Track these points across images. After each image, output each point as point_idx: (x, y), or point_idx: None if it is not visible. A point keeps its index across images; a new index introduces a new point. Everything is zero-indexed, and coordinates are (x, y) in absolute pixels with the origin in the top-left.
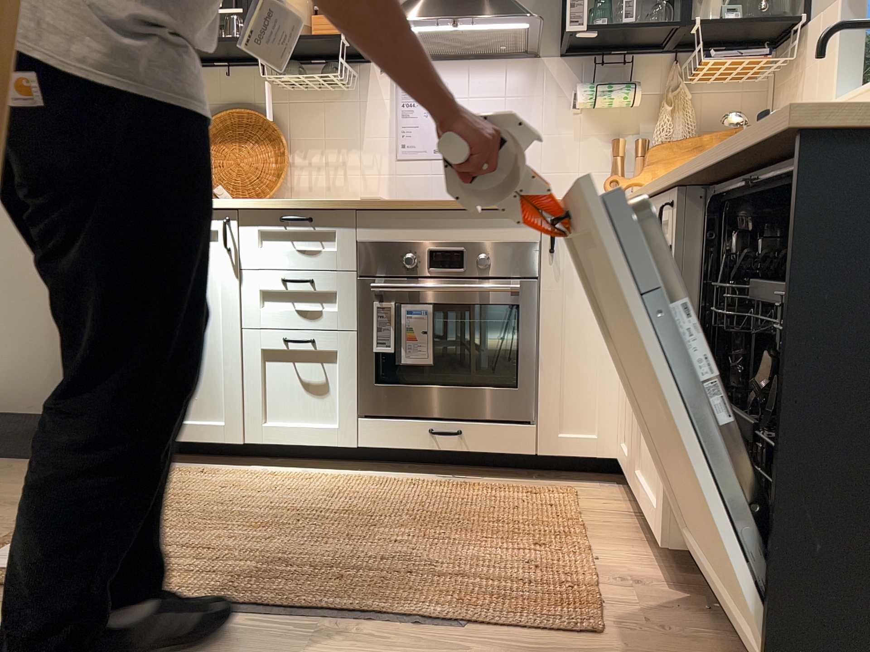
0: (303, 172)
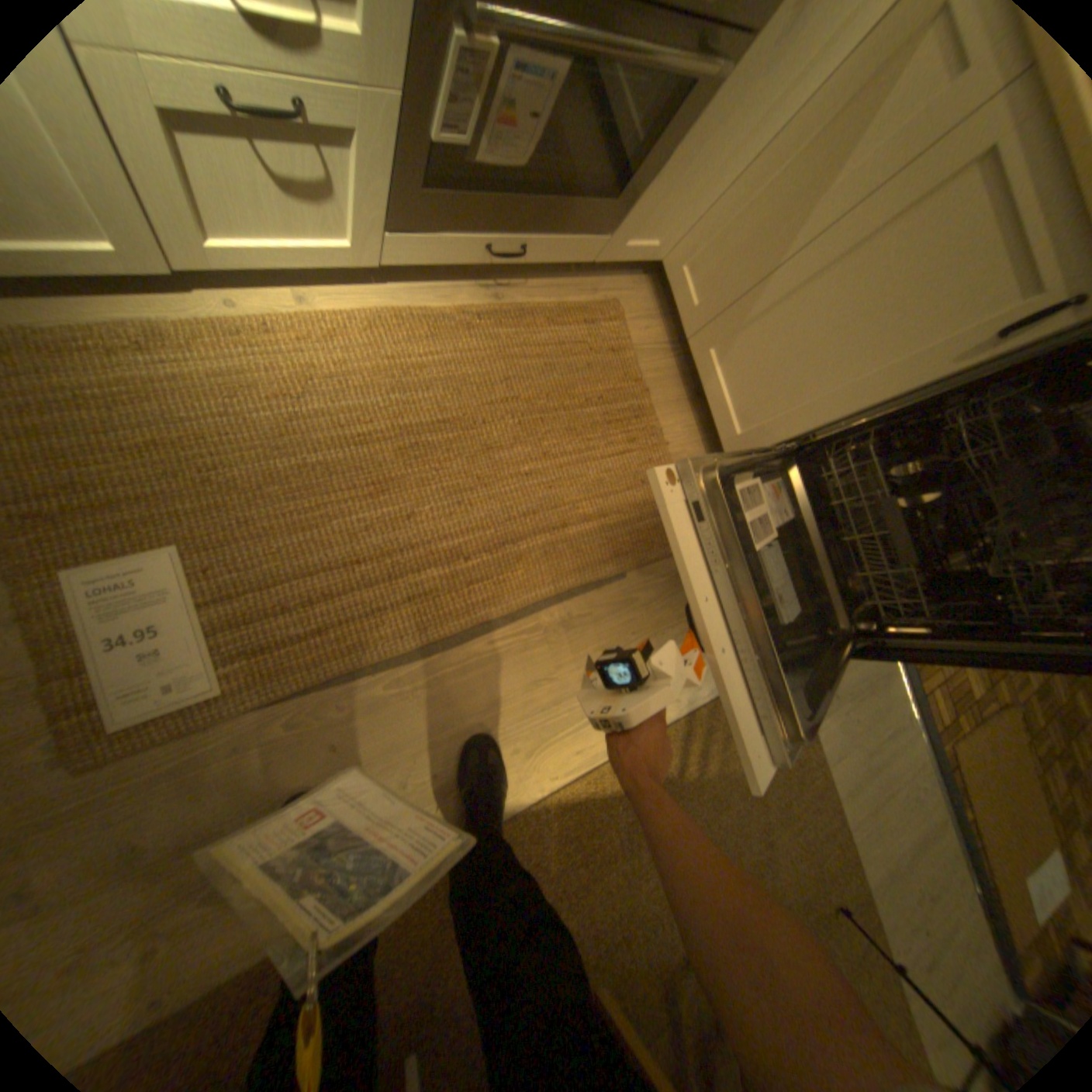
0: None
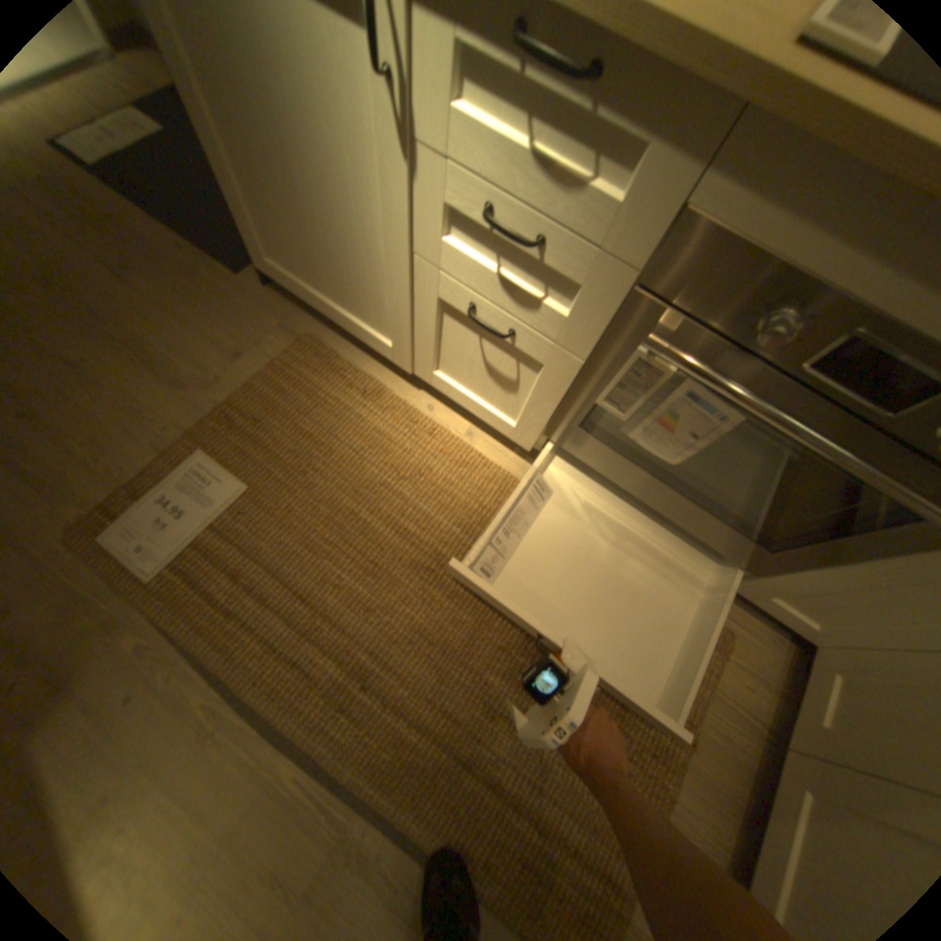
0: None
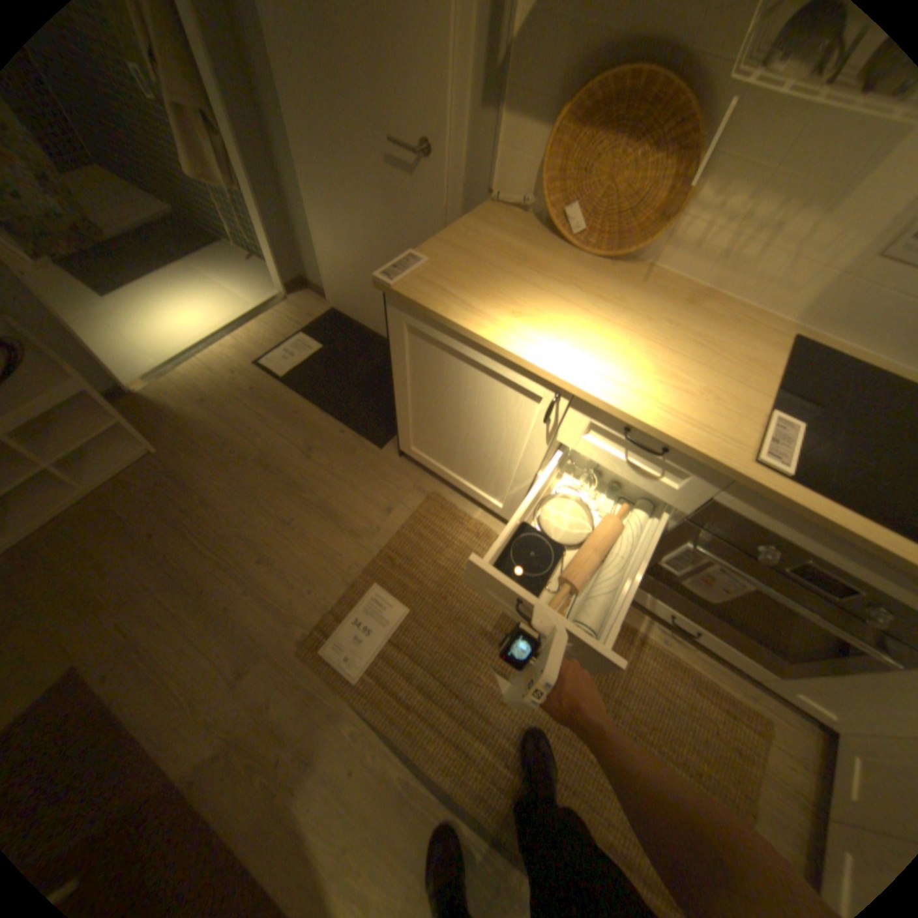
0: (708, 215)
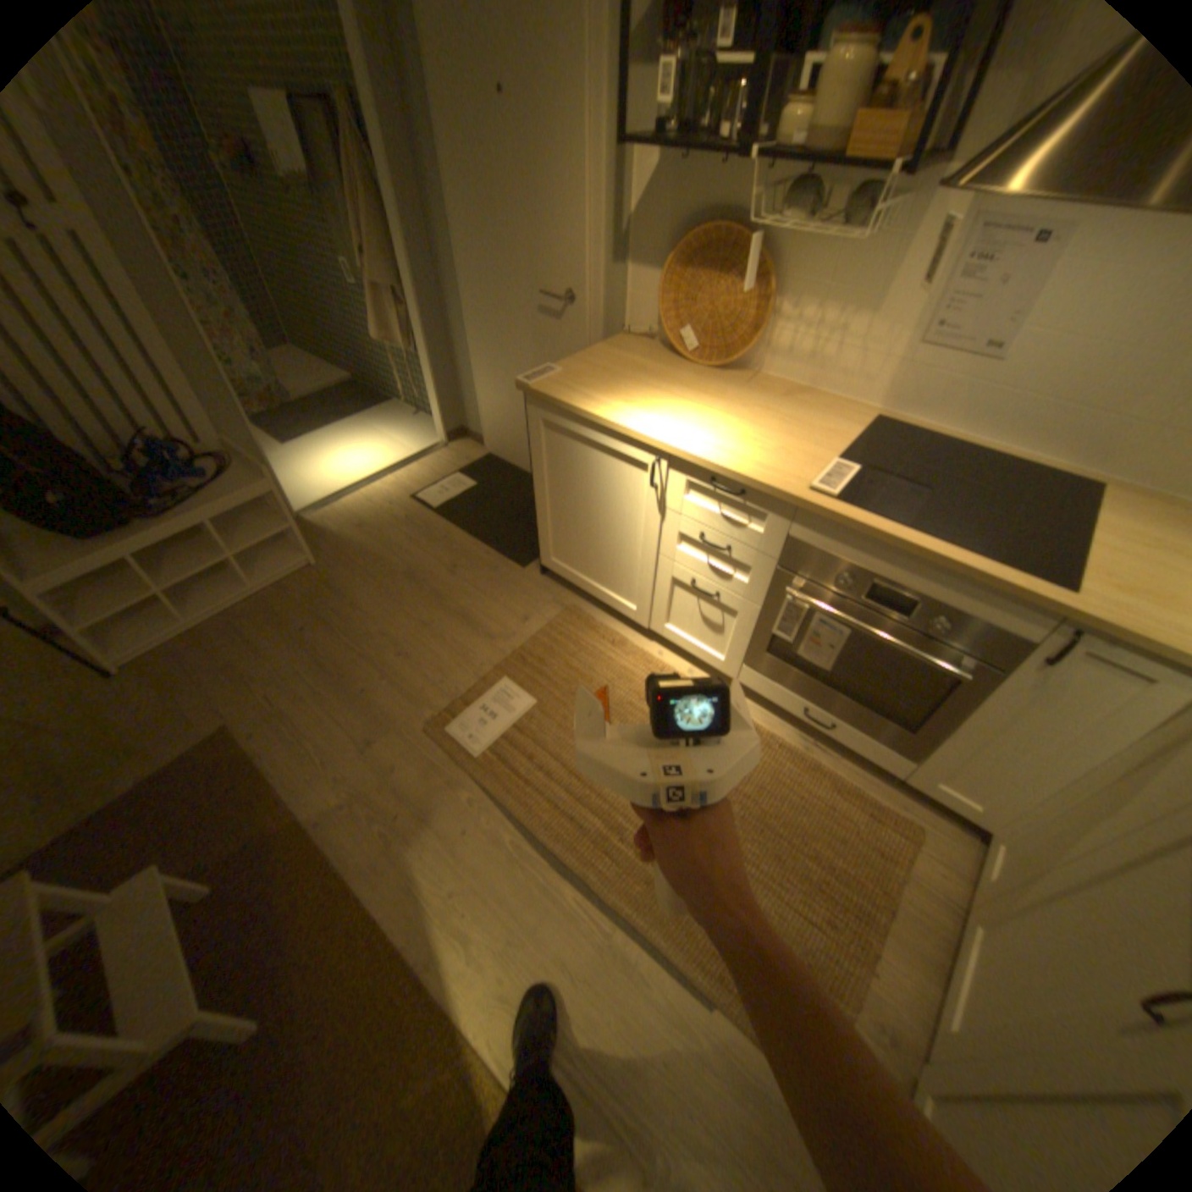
0: (791, 326)
